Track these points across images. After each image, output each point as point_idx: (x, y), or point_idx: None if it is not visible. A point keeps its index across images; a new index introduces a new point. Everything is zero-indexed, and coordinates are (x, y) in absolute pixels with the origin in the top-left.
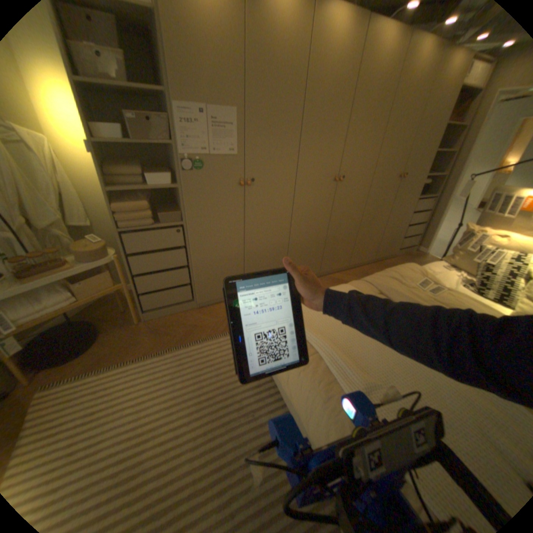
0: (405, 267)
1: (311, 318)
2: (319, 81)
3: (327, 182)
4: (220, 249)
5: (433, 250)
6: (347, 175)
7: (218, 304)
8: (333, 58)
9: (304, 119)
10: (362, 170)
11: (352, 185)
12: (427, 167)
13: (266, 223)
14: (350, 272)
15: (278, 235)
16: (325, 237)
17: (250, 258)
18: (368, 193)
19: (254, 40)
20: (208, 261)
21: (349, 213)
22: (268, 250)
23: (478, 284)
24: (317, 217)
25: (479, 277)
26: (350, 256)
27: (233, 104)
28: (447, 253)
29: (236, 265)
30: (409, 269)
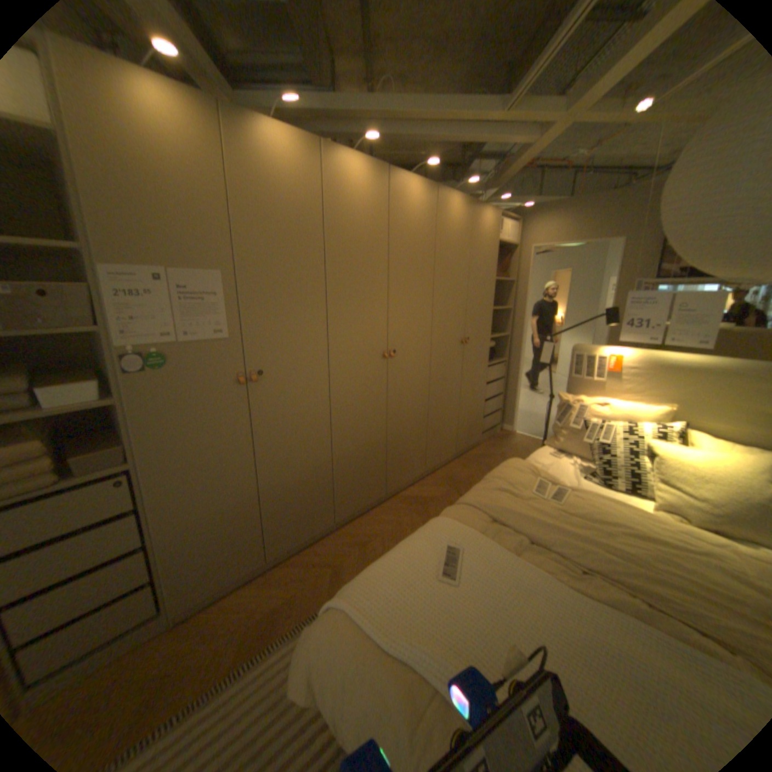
0: (507, 465)
1: (406, 607)
2: (341, 235)
3: (374, 360)
4: (212, 498)
5: (518, 425)
6: (398, 348)
7: (217, 603)
8: (354, 209)
9: (328, 281)
10: (416, 339)
11: (407, 360)
12: (485, 328)
13: (291, 435)
14: (429, 480)
15: (314, 450)
16: (386, 438)
17: (271, 499)
18: (429, 368)
19: (241, 183)
20: (188, 526)
21: (411, 397)
22: (302, 478)
23: (601, 472)
24: (368, 410)
25: (598, 462)
26: (424, 457)
27: (215, 265)
28: (535, 426)
29: (246, 518)
30: (515, 468)
